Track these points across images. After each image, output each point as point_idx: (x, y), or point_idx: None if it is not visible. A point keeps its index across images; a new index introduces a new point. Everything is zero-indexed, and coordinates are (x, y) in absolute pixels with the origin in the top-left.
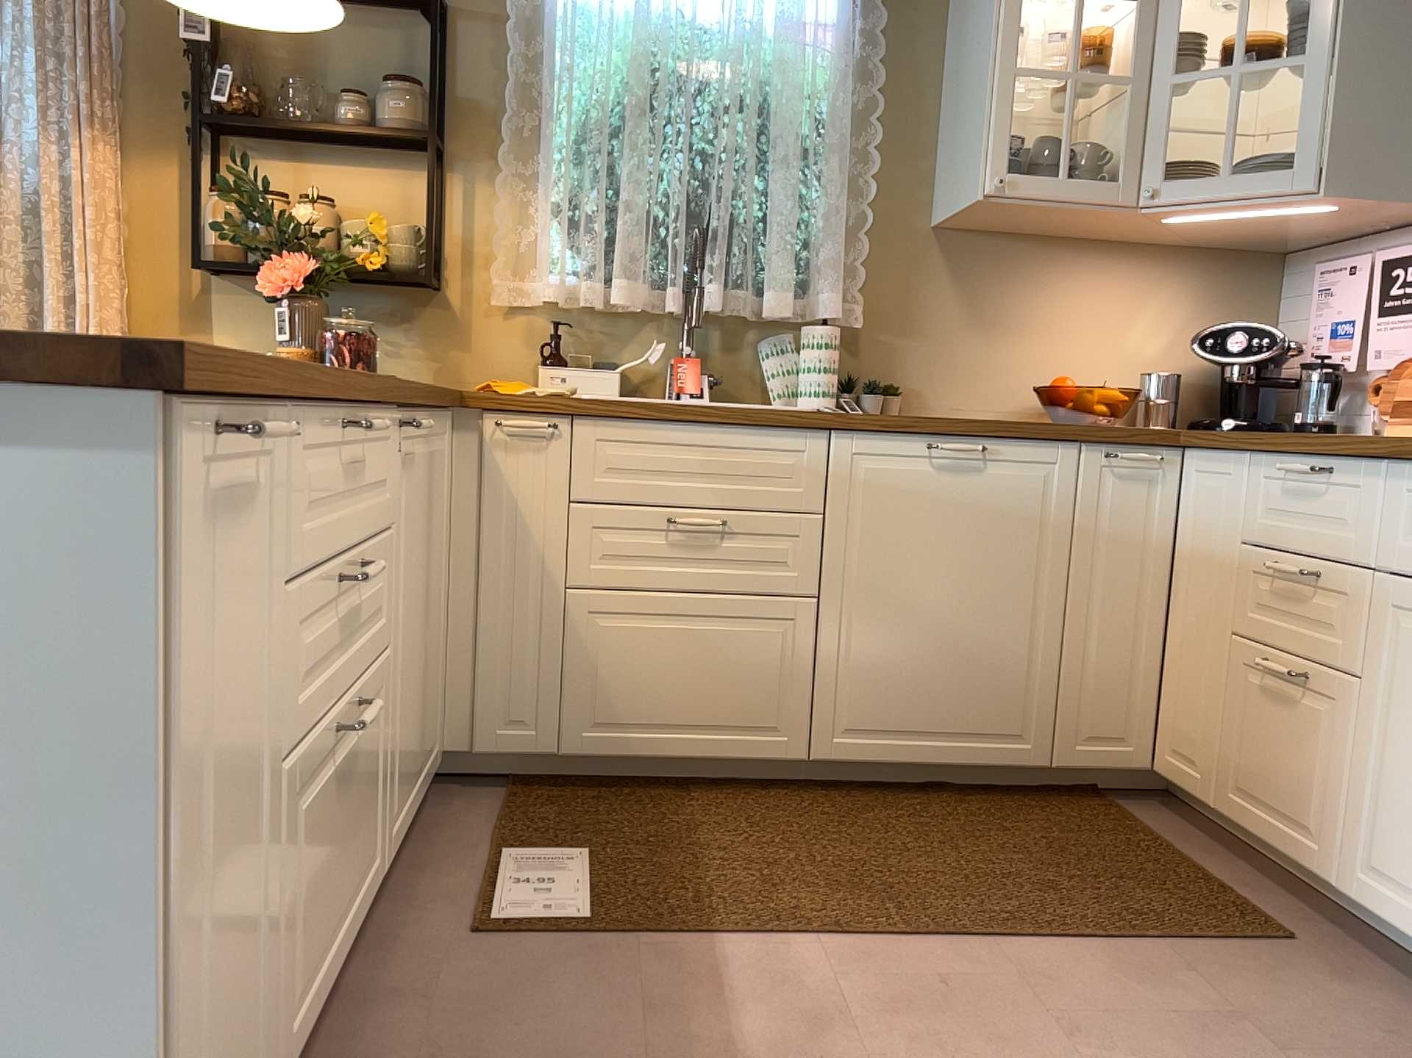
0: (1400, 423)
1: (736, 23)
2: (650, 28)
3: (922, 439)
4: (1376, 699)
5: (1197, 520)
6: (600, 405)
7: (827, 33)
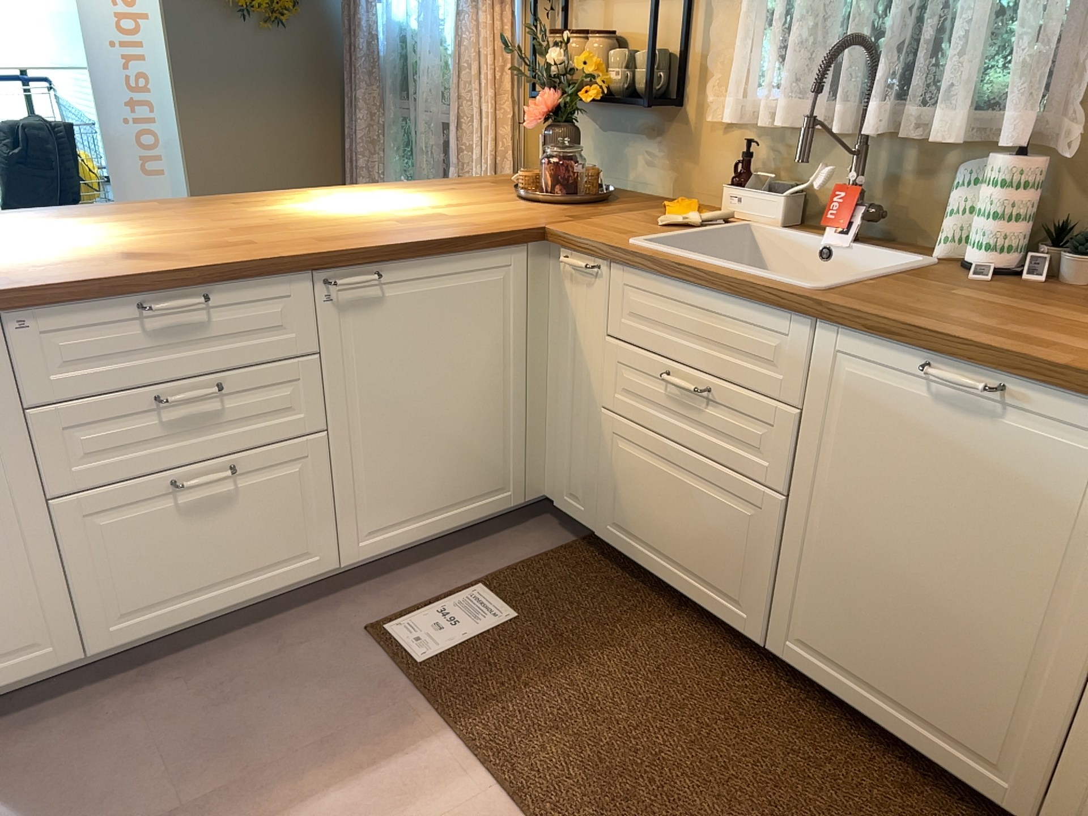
0: None
1: None
2: None
3: (917, 355)
4: None
5: None
6: (624, 253)
7: None
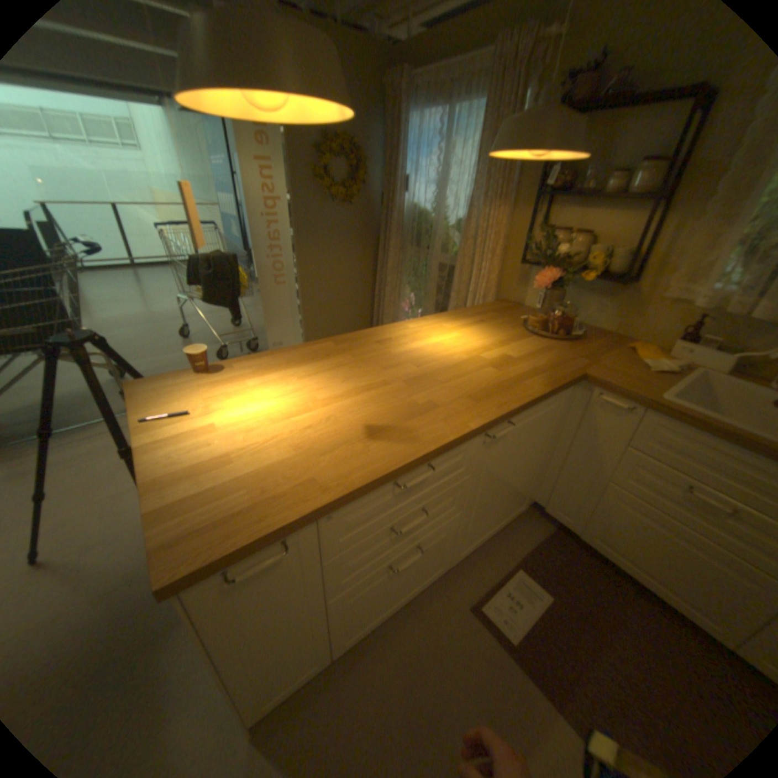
0: None
1: None
2: None
3: None
4: None
5: None
6: (672, 410)
7: None
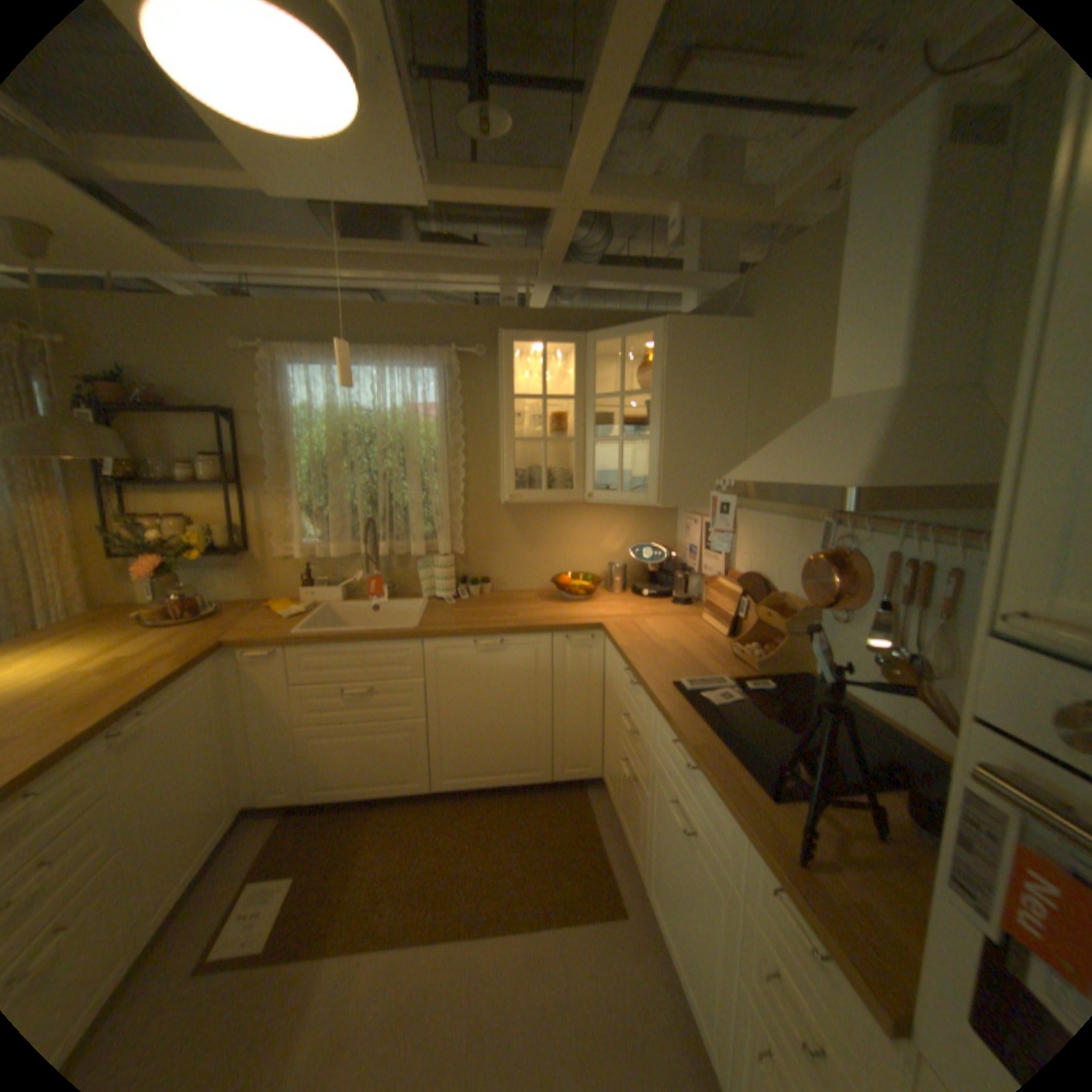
0: (707, 614)
1: (381, 412)
2: (338, 415)
3: (469, 640)
4: (653, 812)
5: (608, 670)
6: (297, 640)
7: (433, 410)
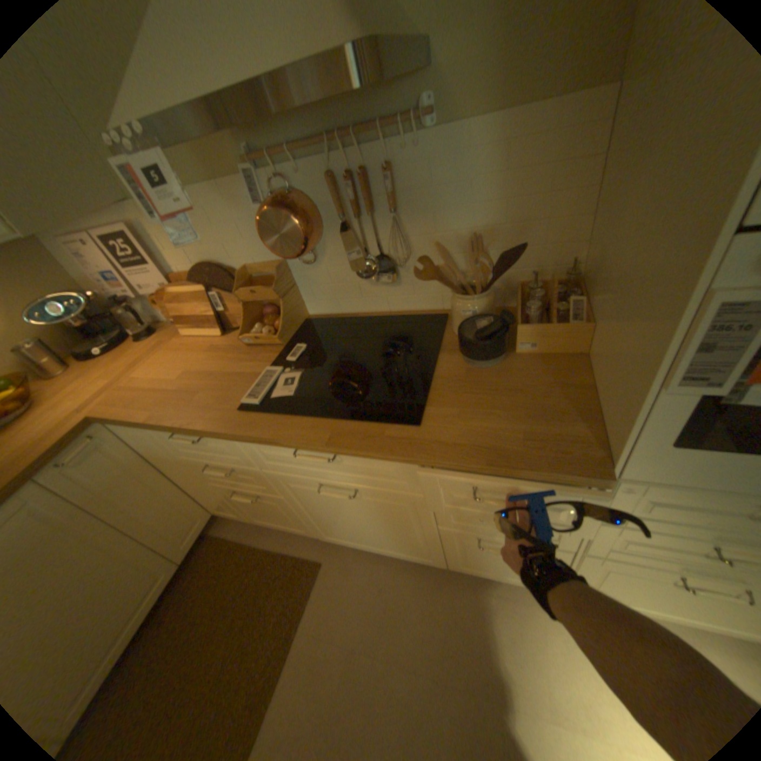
0: (181, 328)
1: None
2: None
3: None
4: (293, 502)
5: (140, 447)
6: None
7: None
